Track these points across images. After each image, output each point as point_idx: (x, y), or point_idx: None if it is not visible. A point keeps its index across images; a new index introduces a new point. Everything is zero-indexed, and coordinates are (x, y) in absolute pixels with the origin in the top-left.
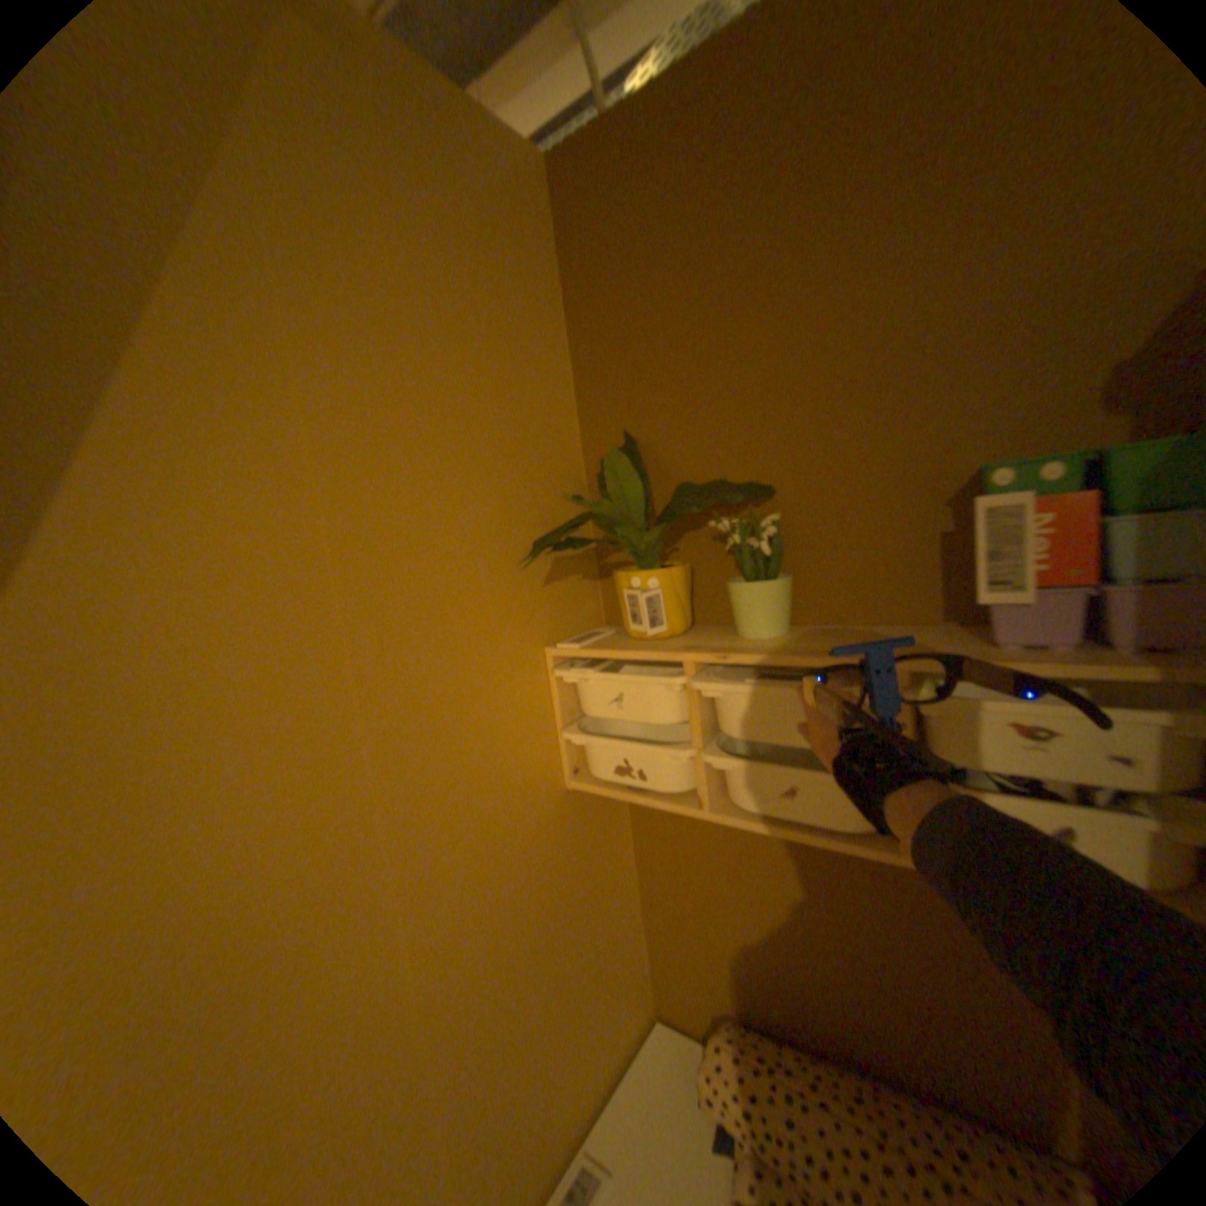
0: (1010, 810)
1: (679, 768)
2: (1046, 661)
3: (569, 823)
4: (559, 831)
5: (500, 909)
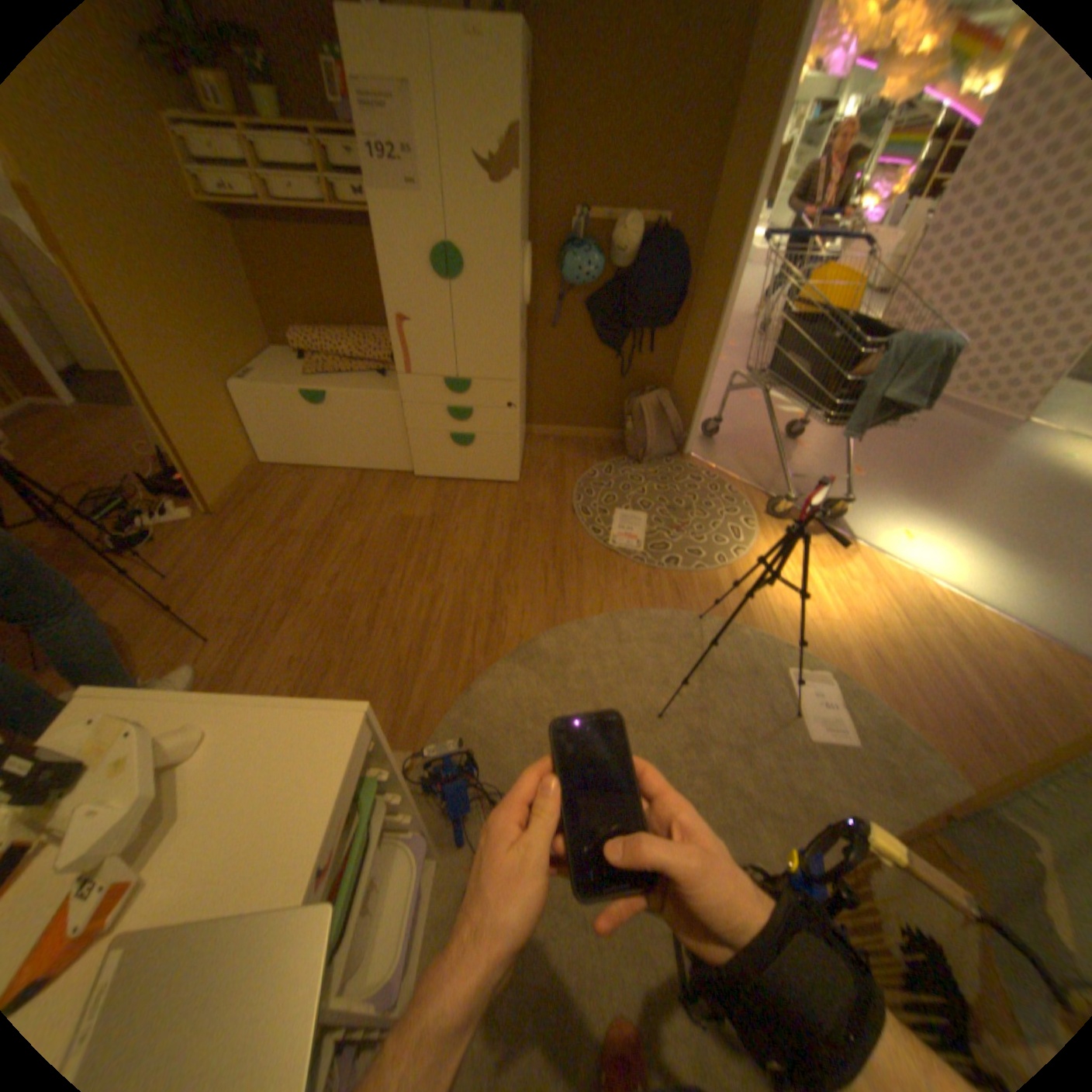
0: (347, 185)
1: (247, 188)
2: (345, 129)
3: (201, 225)
4: (197, 226)
5: (180, 247)
